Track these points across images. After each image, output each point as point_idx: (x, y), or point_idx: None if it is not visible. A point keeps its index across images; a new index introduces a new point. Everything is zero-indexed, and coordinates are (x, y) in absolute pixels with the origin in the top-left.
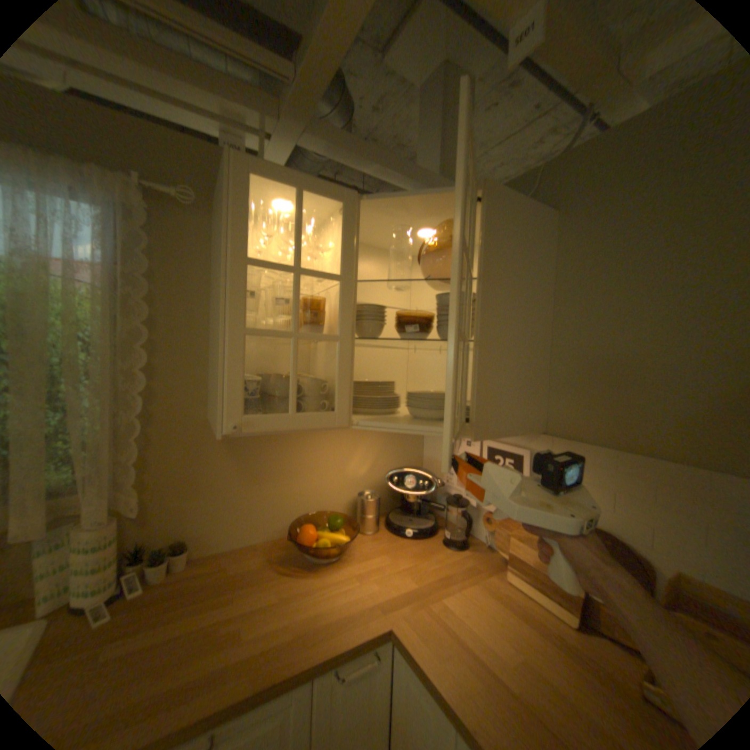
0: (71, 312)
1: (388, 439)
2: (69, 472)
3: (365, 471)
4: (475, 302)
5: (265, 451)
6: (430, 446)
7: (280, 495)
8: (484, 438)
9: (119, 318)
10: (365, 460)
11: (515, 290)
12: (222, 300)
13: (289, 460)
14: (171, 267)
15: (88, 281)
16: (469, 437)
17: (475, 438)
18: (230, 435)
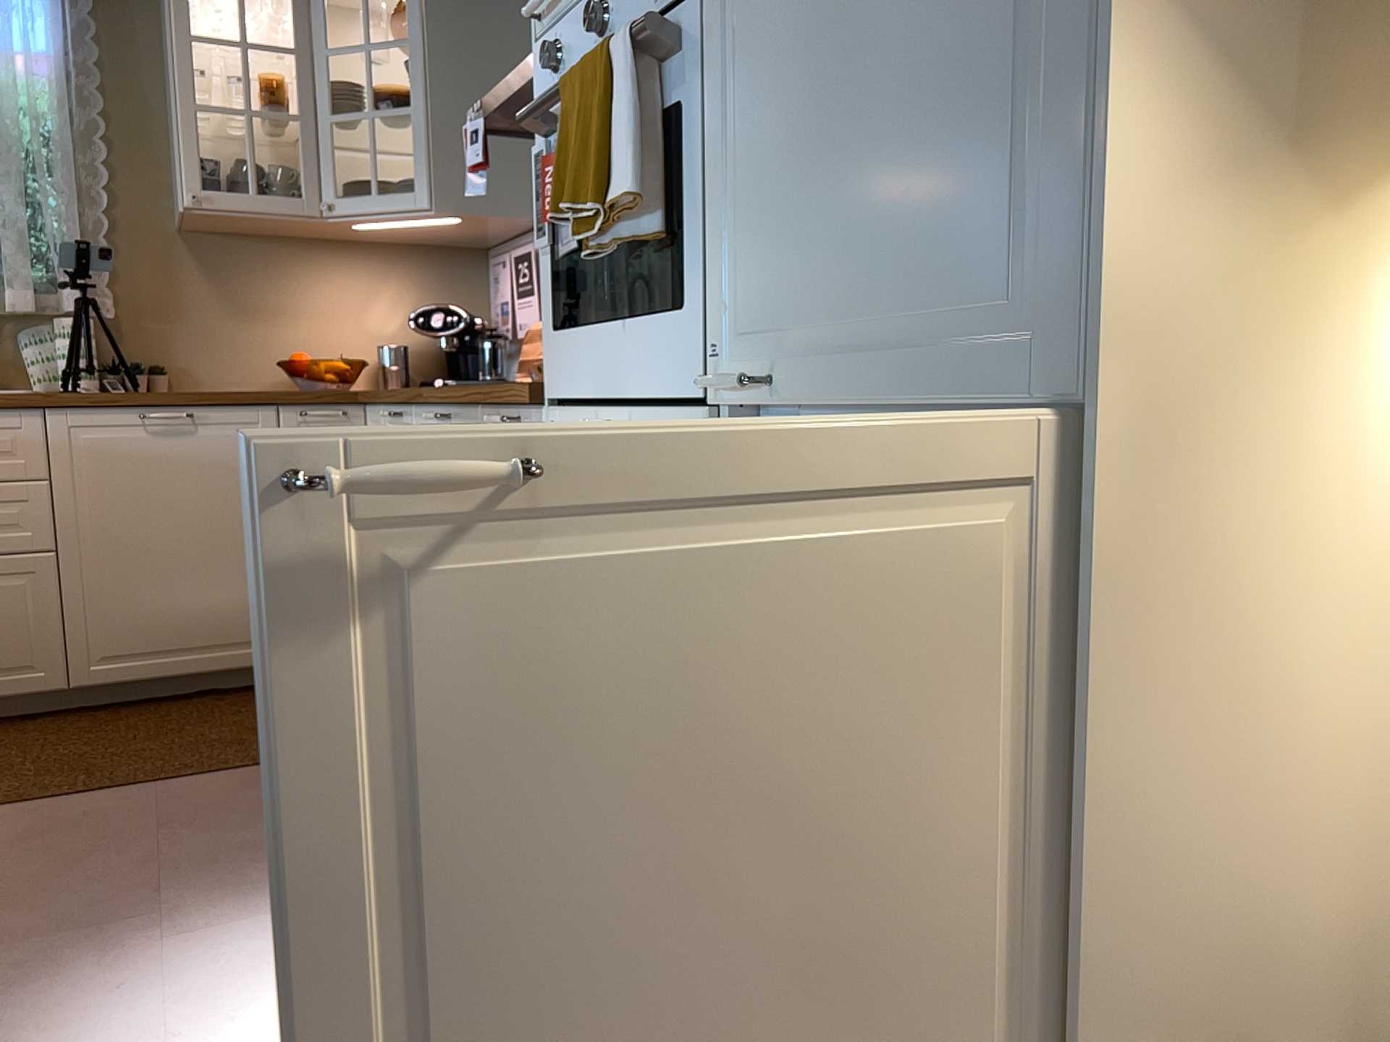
0: (33, 105)
1: (426, 285)
2: (42, 271)
3: (393, 325)
4: (430, 67)
5: (248, 279)
6: (493, 299)
7: (273, 337)
8: (447, 209)
9: (73, 114)
10: (392, 310)
11: (476, 52)
12: (171, 80)
13: (281, 294)
14: (119, 56)
15: (42, 74)
16: (434, 211)
17: (435, 208)
18: (191, 213)
